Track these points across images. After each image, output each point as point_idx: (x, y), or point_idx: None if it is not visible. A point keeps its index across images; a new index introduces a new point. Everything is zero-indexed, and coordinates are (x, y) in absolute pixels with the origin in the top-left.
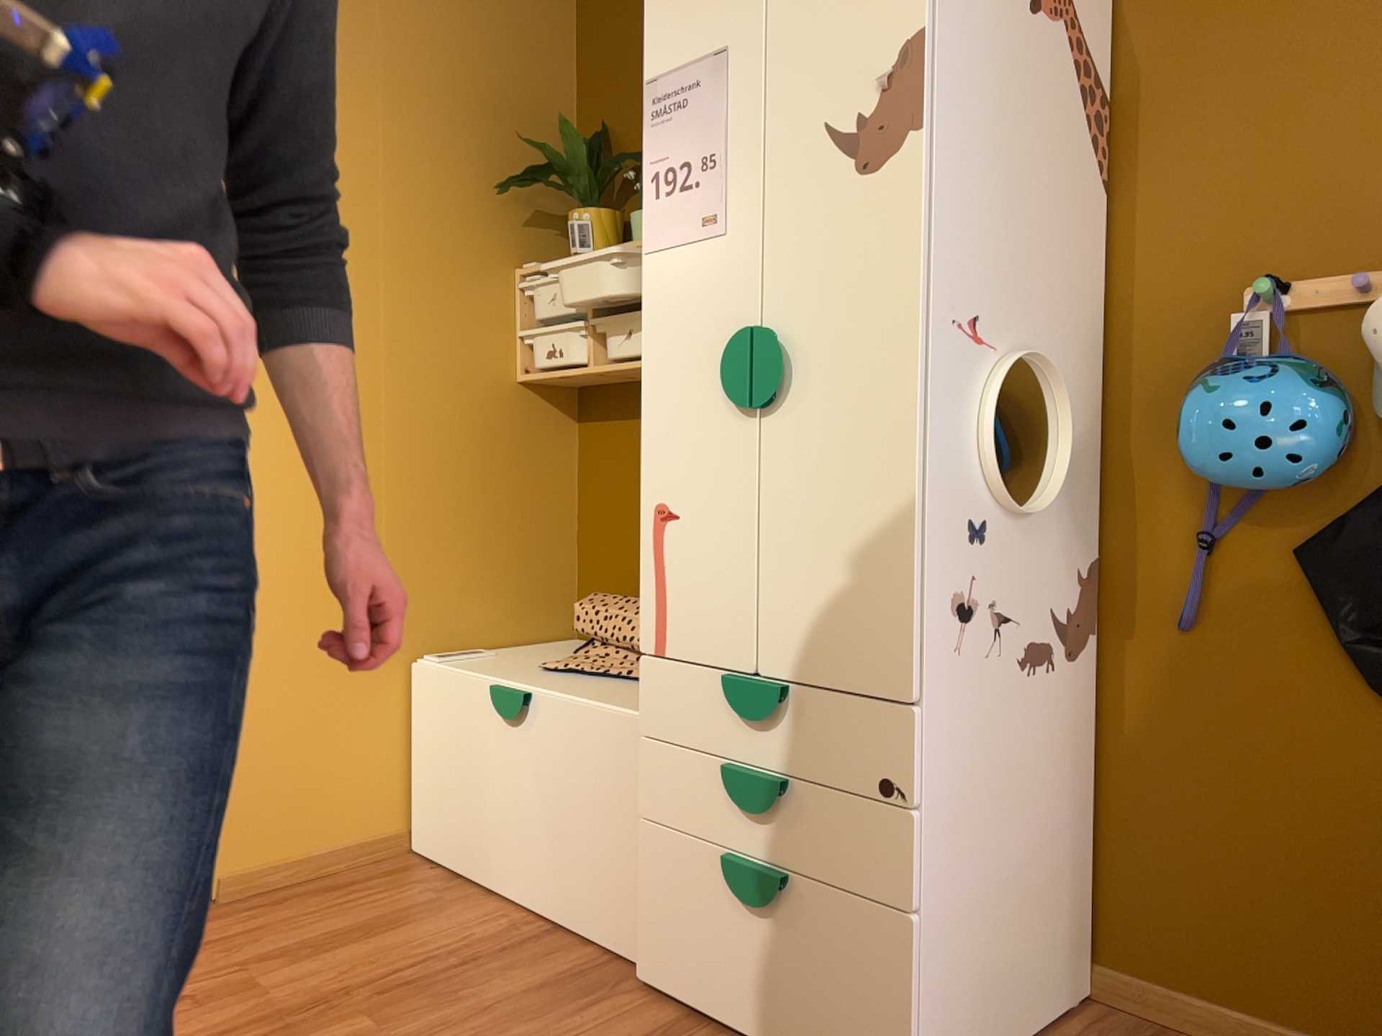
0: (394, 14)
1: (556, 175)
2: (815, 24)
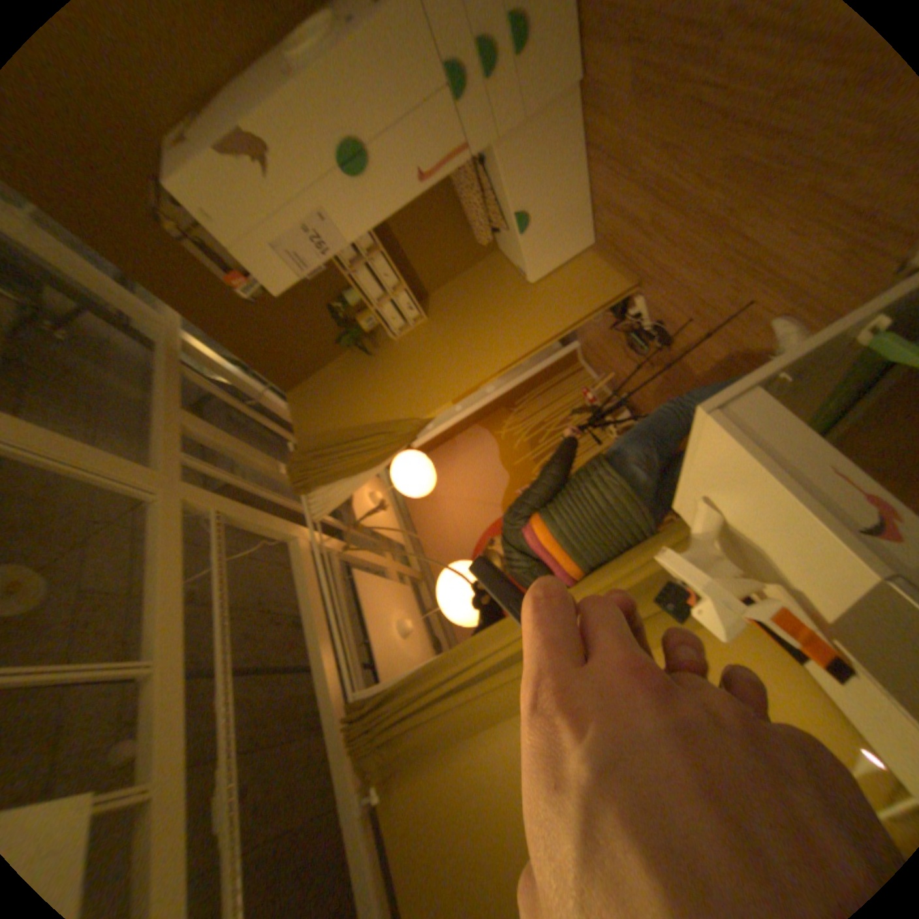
0: (343, 411)
1: (359, 348)
2: (237, 202)
